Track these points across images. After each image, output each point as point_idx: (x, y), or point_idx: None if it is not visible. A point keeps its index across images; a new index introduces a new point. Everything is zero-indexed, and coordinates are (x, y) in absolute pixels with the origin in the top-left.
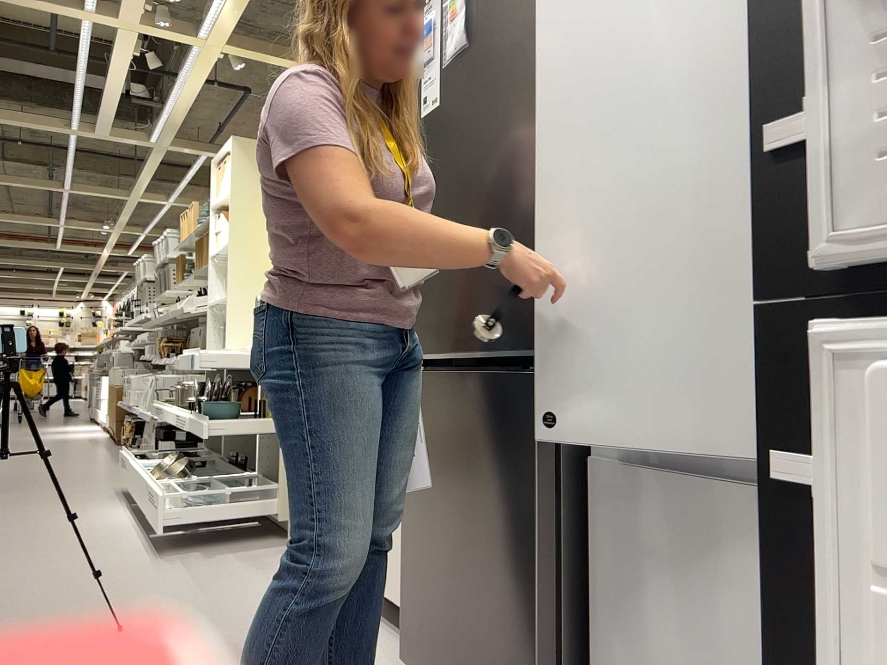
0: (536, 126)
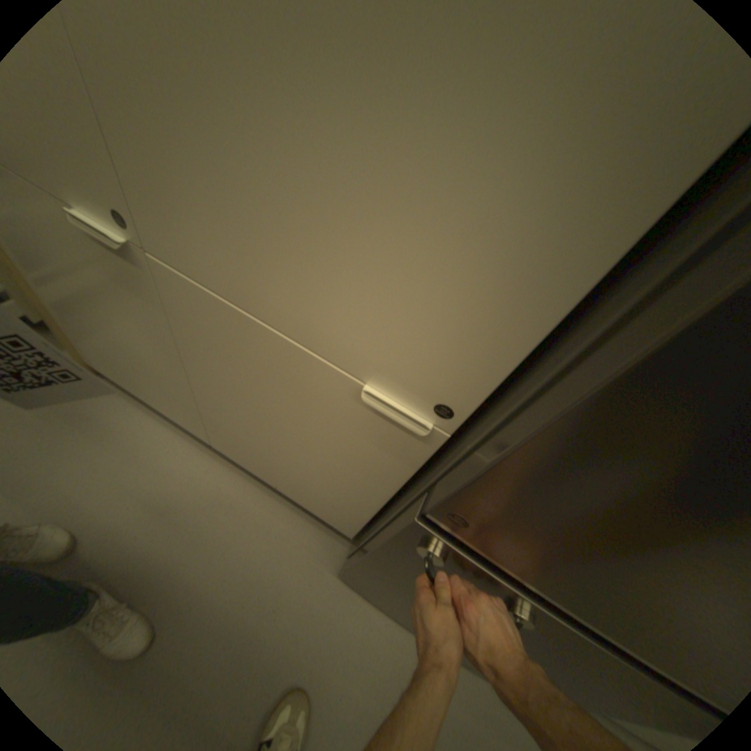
0: None
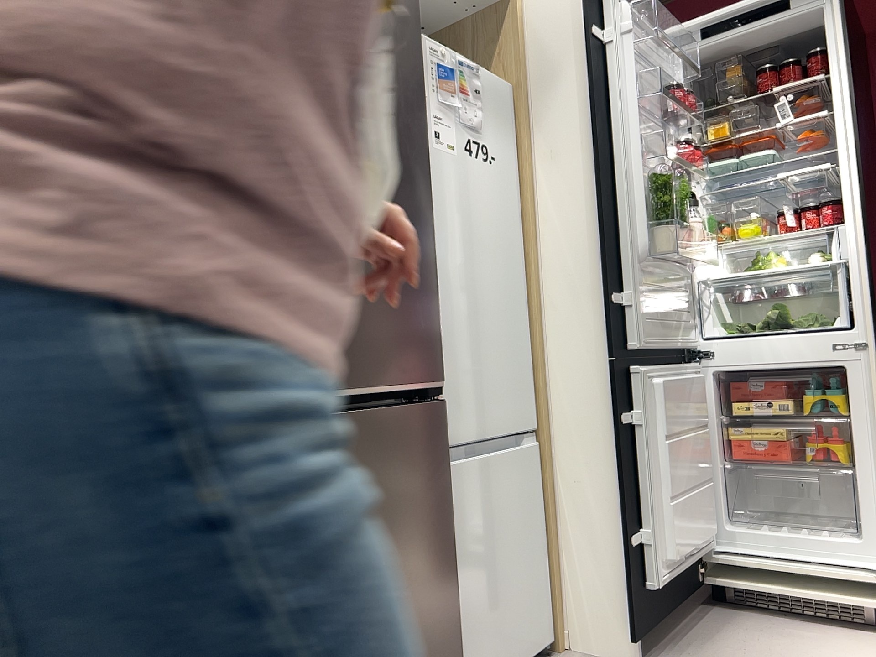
0: (430, 191)
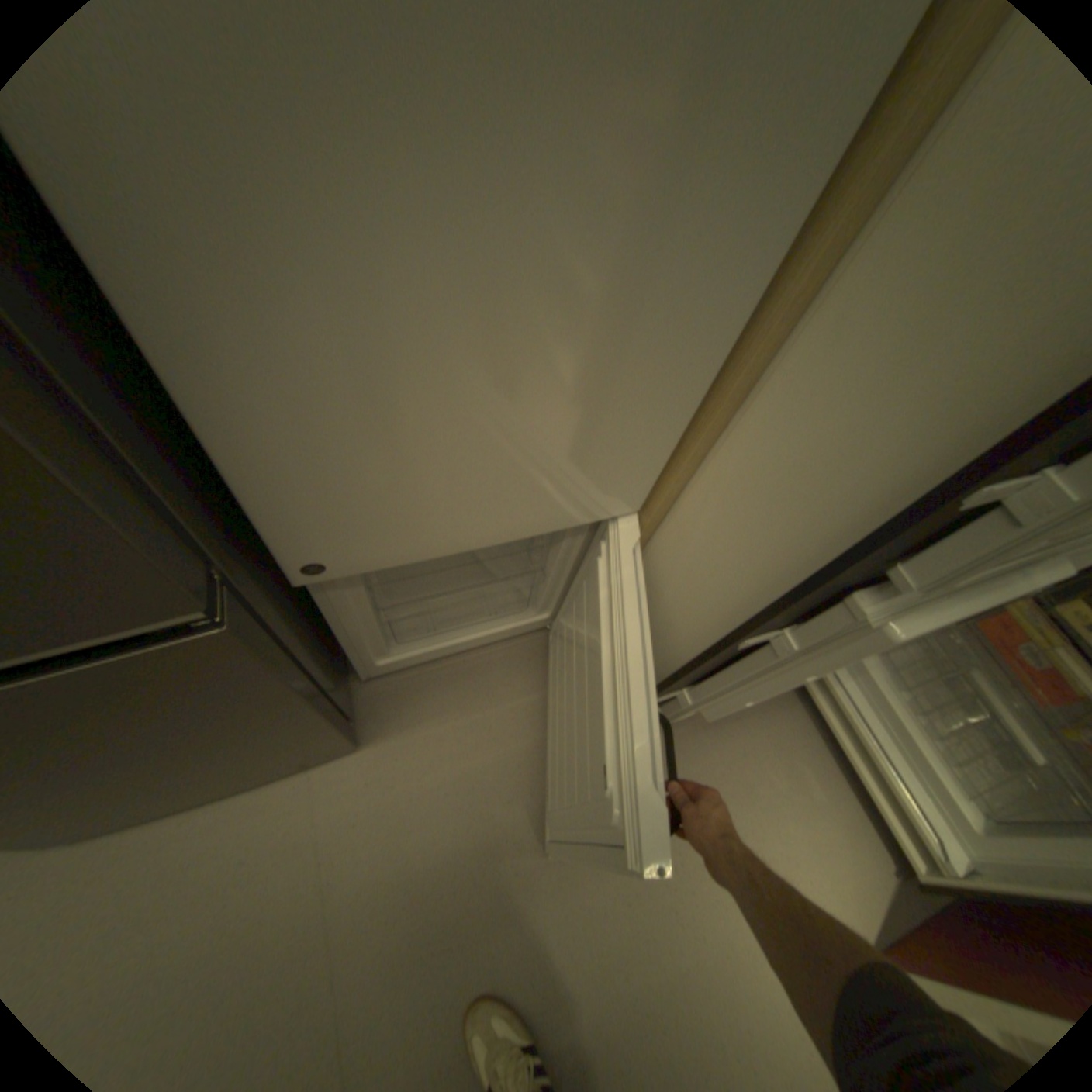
0: None
